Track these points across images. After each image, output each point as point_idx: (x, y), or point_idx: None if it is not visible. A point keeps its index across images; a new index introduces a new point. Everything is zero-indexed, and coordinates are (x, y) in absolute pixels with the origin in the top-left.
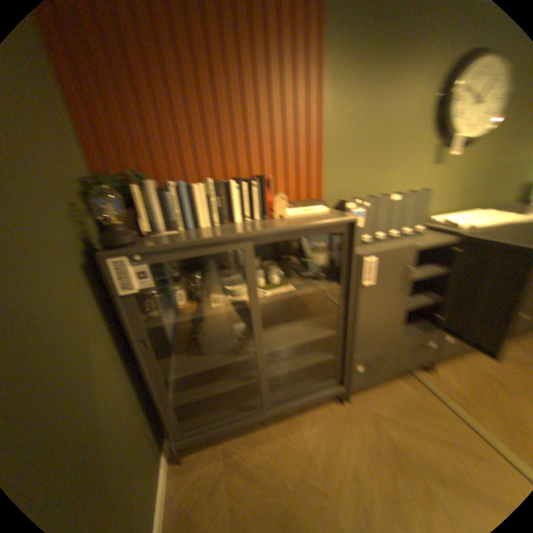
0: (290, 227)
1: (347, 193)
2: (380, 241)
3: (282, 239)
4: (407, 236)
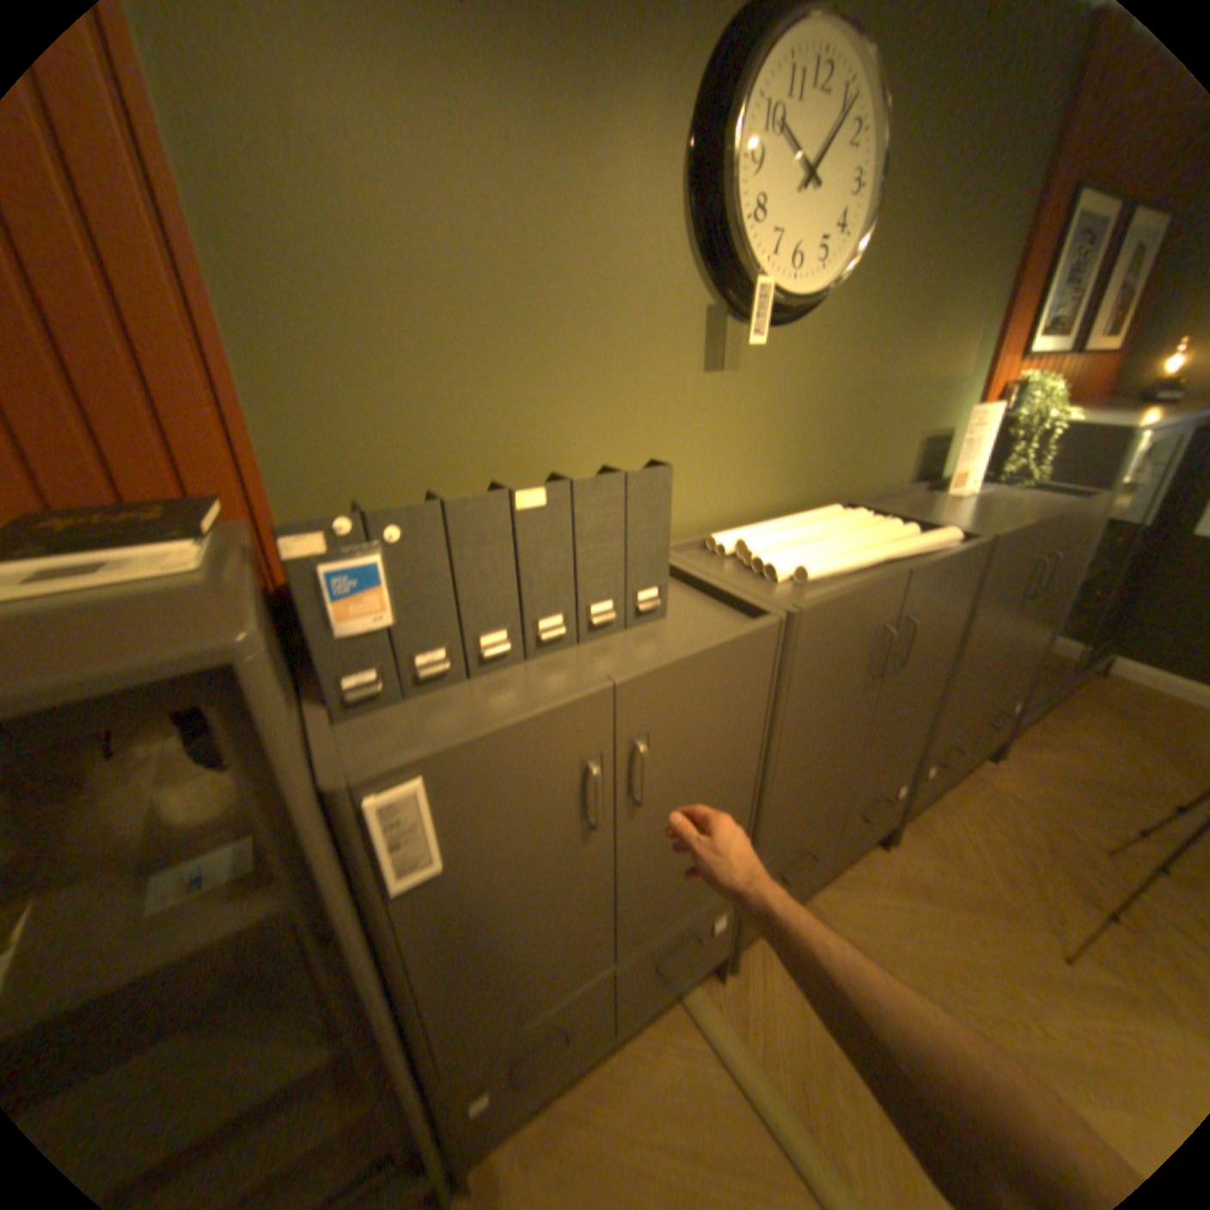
0: None
1: (388, 462)
2: (495, 659)
3: None
4: (601, 627)
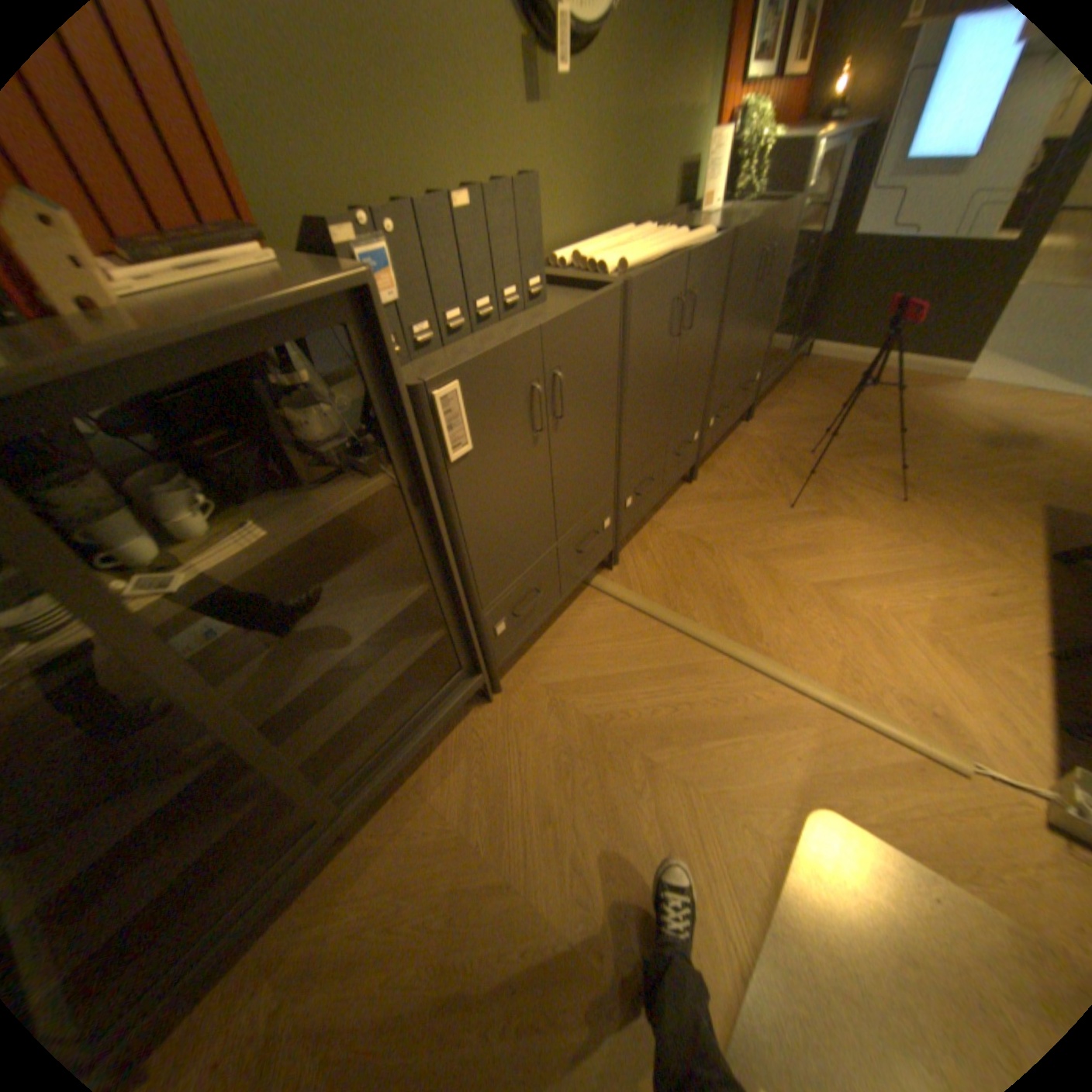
0: (120, 342)
1: (328, 196)
2: (456, 333)
3: (117, 394)
4: (511, 309)
